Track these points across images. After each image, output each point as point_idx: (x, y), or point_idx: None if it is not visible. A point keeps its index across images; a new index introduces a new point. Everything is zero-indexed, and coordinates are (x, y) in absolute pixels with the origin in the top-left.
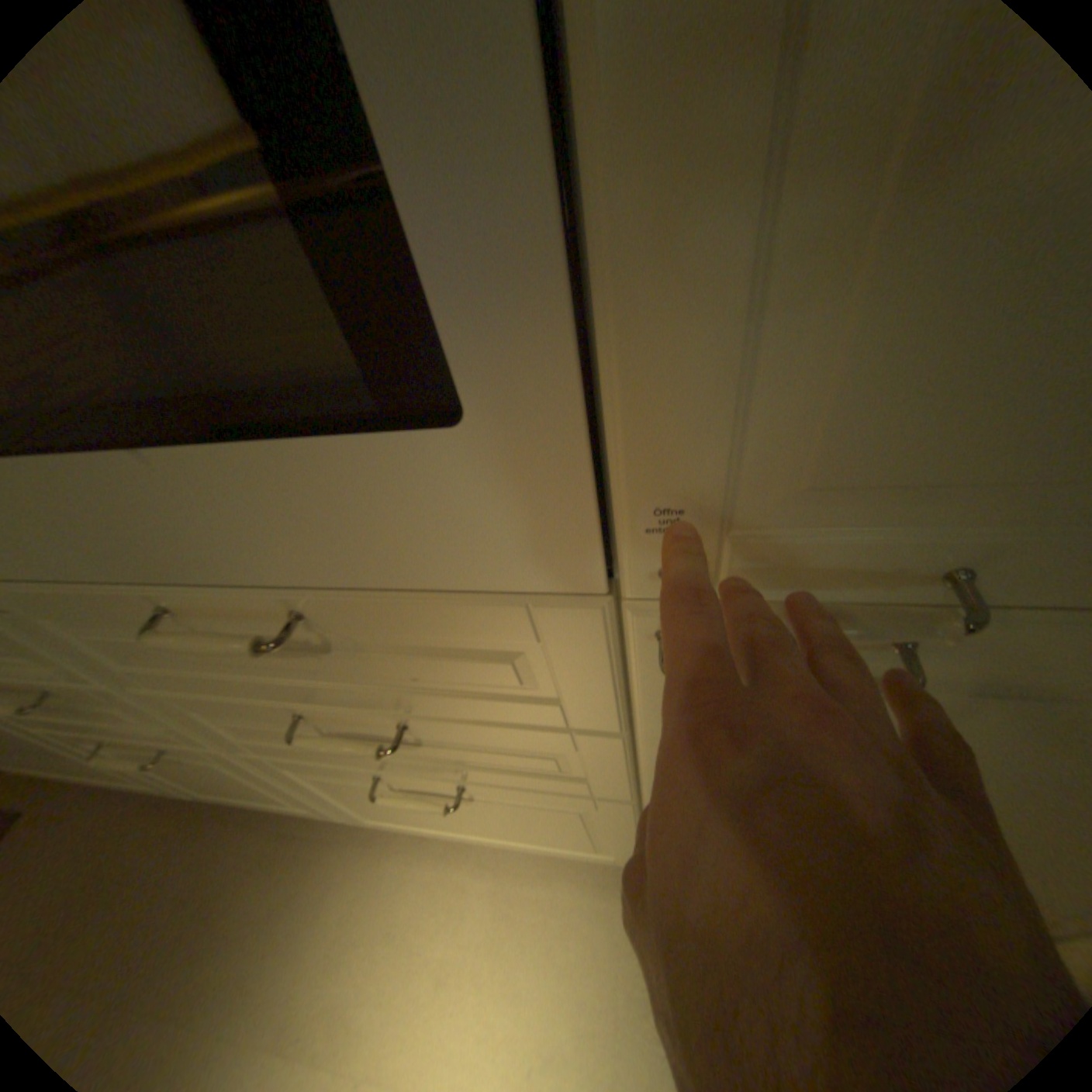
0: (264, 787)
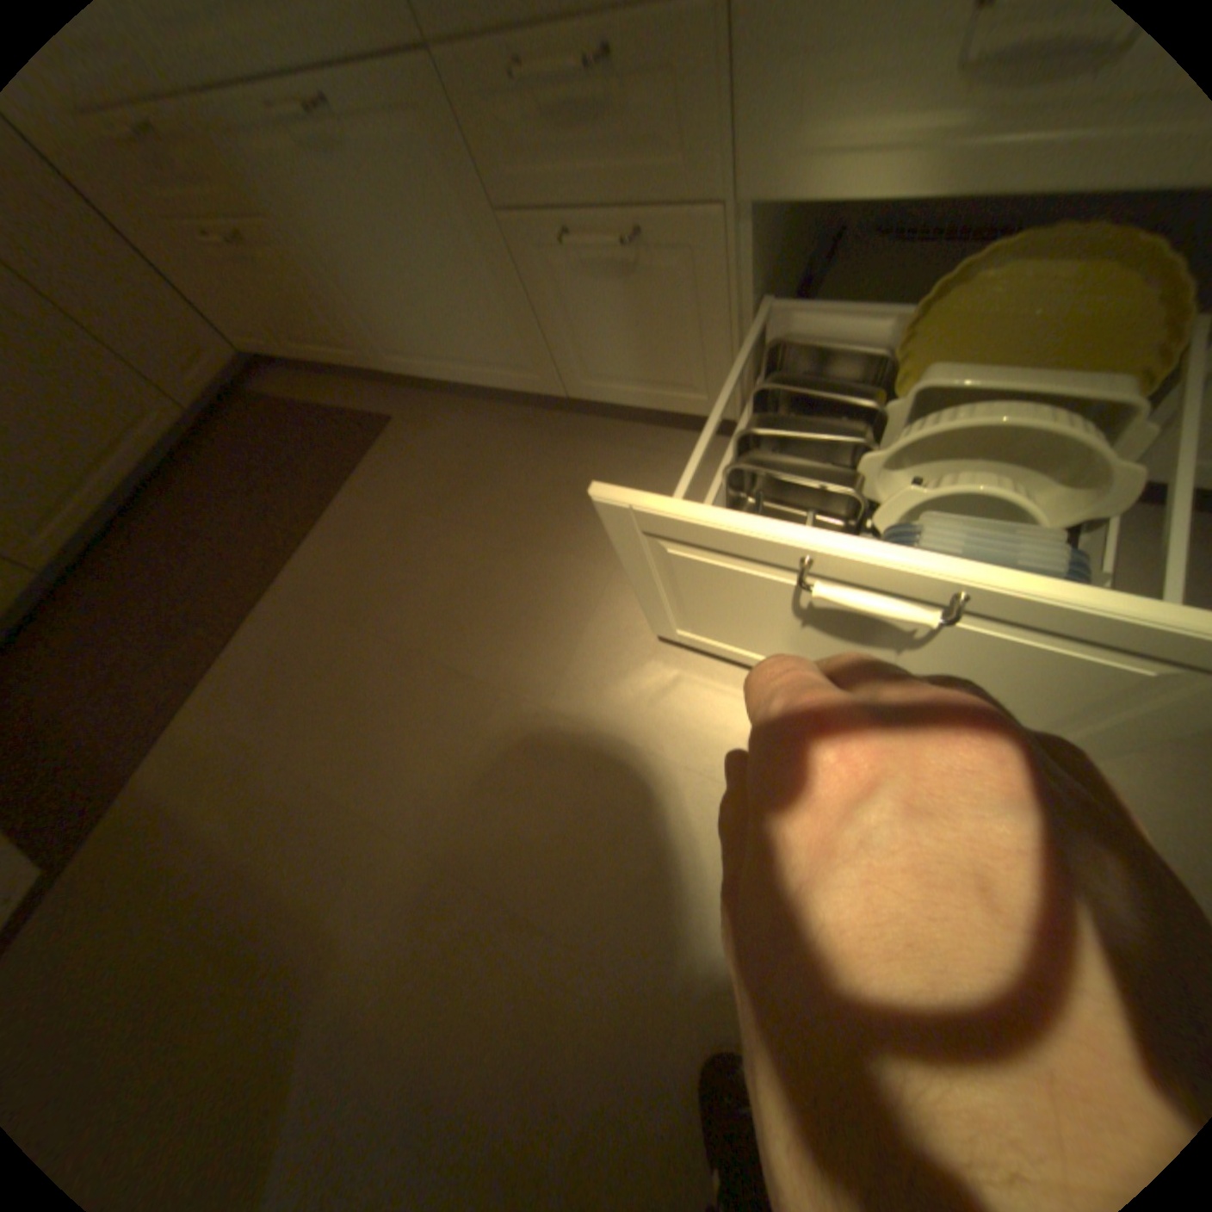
0: (706, 317)
